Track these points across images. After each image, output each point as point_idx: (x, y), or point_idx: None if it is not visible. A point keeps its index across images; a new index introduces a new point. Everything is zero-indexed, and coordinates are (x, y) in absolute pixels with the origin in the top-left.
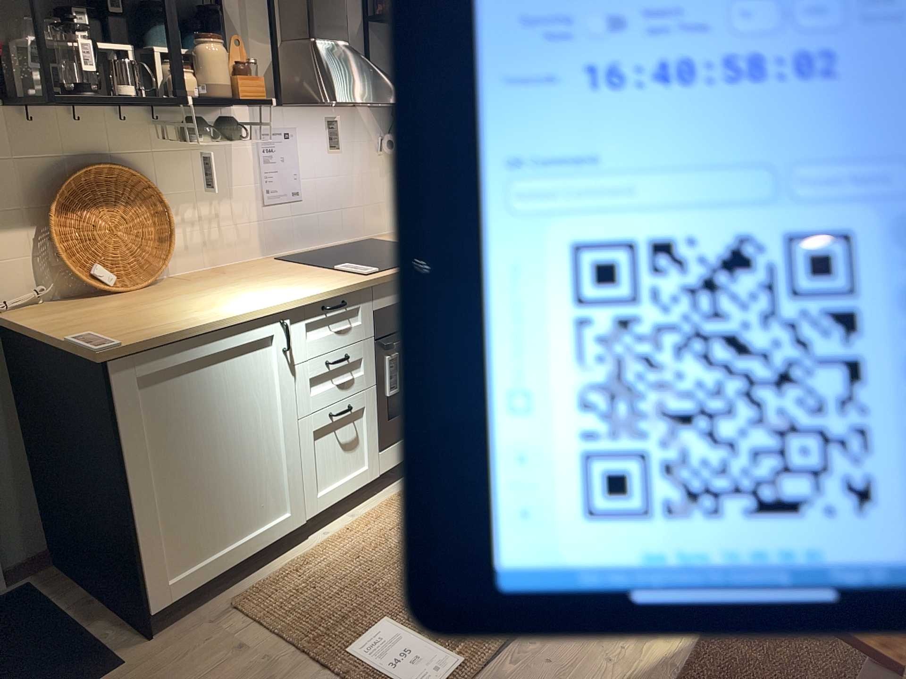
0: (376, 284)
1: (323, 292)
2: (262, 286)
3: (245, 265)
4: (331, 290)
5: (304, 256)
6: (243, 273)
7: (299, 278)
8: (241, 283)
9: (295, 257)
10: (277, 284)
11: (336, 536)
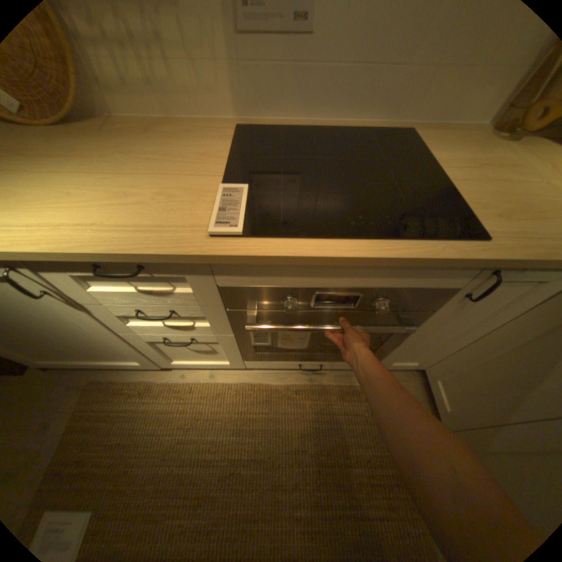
0: (213, 260)
1: (72, 251)
2: (90, 181)
3: (198, 122)
4: (90, 252)
5: (298, 128)
6: (156, 138)
7: (153, 184)
8: (106, 158)
9: (284, 125)
10: (106, 185)
11: (178, 386)
